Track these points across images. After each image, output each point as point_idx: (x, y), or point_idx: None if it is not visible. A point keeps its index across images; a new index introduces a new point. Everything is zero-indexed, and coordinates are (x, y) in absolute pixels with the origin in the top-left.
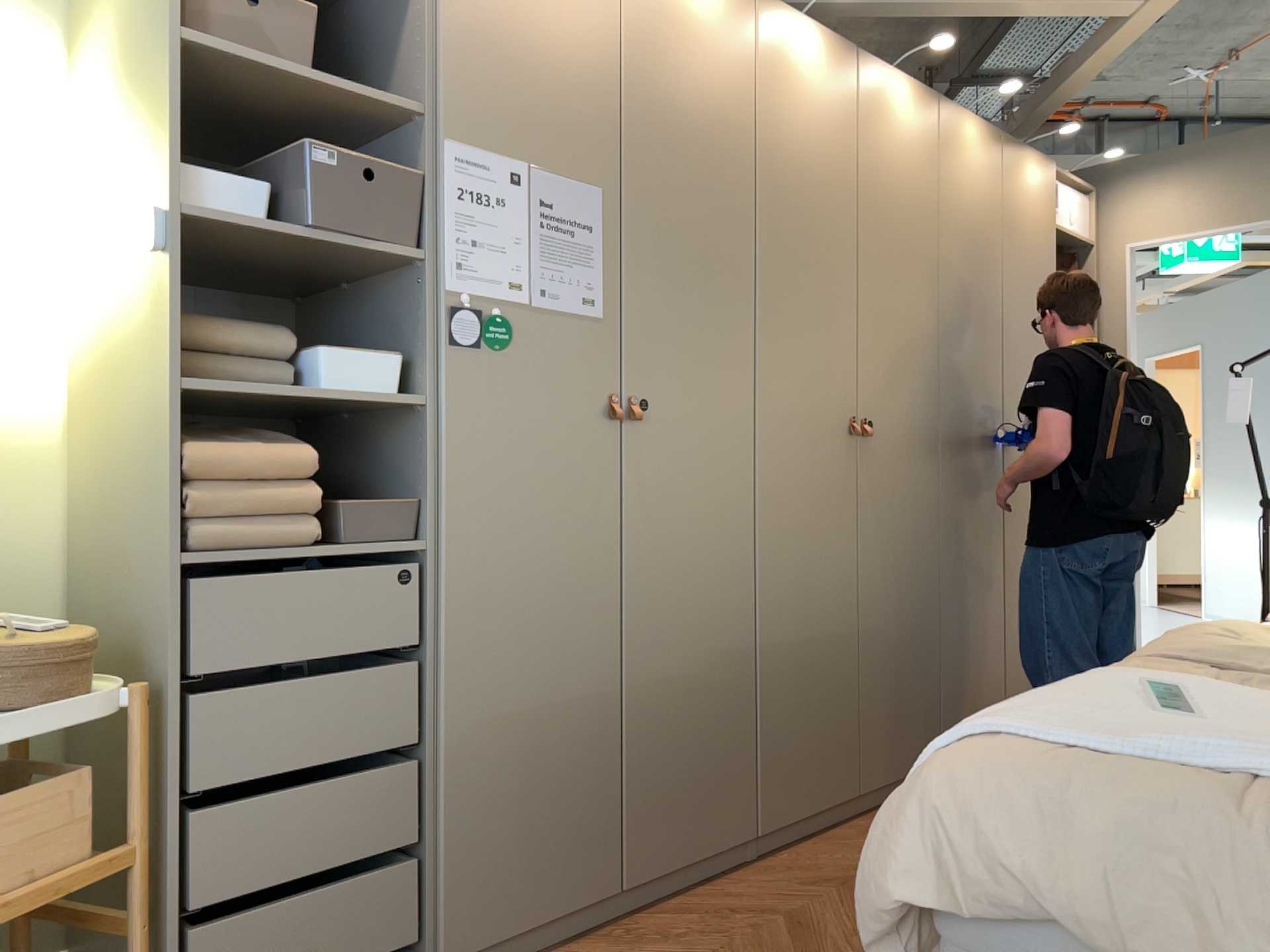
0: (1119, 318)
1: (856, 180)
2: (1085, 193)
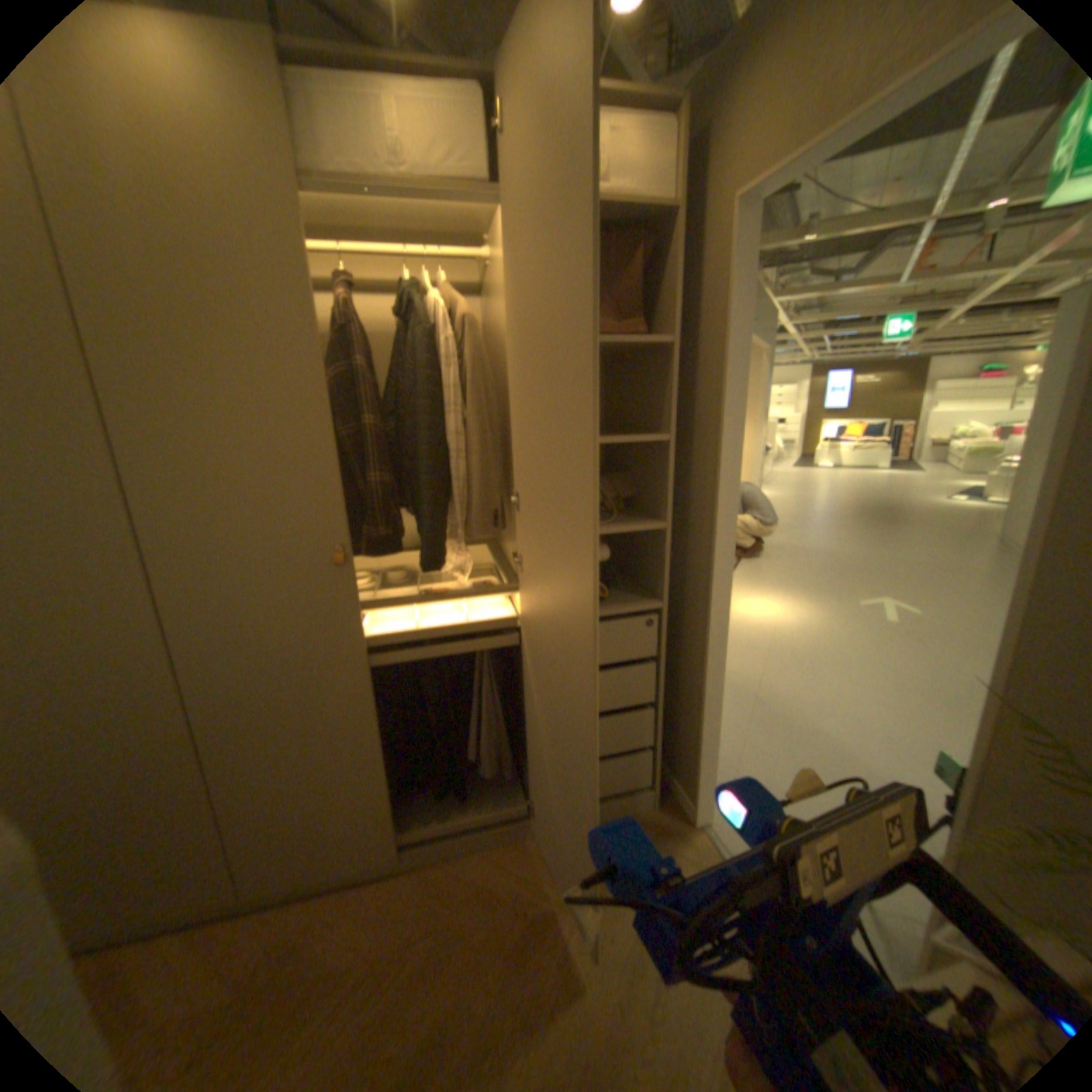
0: (726, 328)
1: None
2: (677, 105)
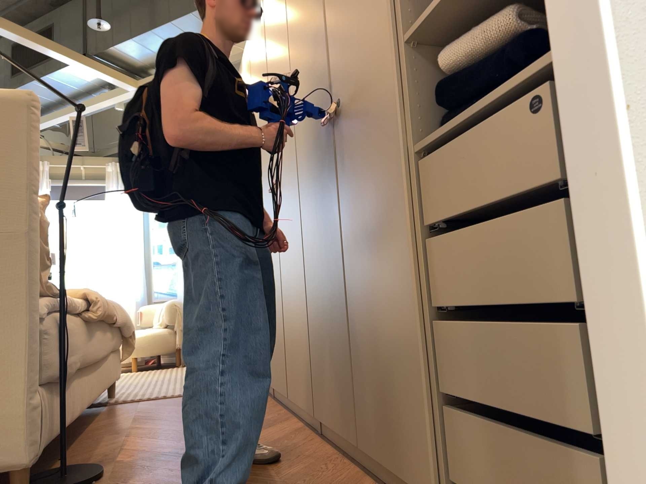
0: None
1: (271, 52)
2: None
